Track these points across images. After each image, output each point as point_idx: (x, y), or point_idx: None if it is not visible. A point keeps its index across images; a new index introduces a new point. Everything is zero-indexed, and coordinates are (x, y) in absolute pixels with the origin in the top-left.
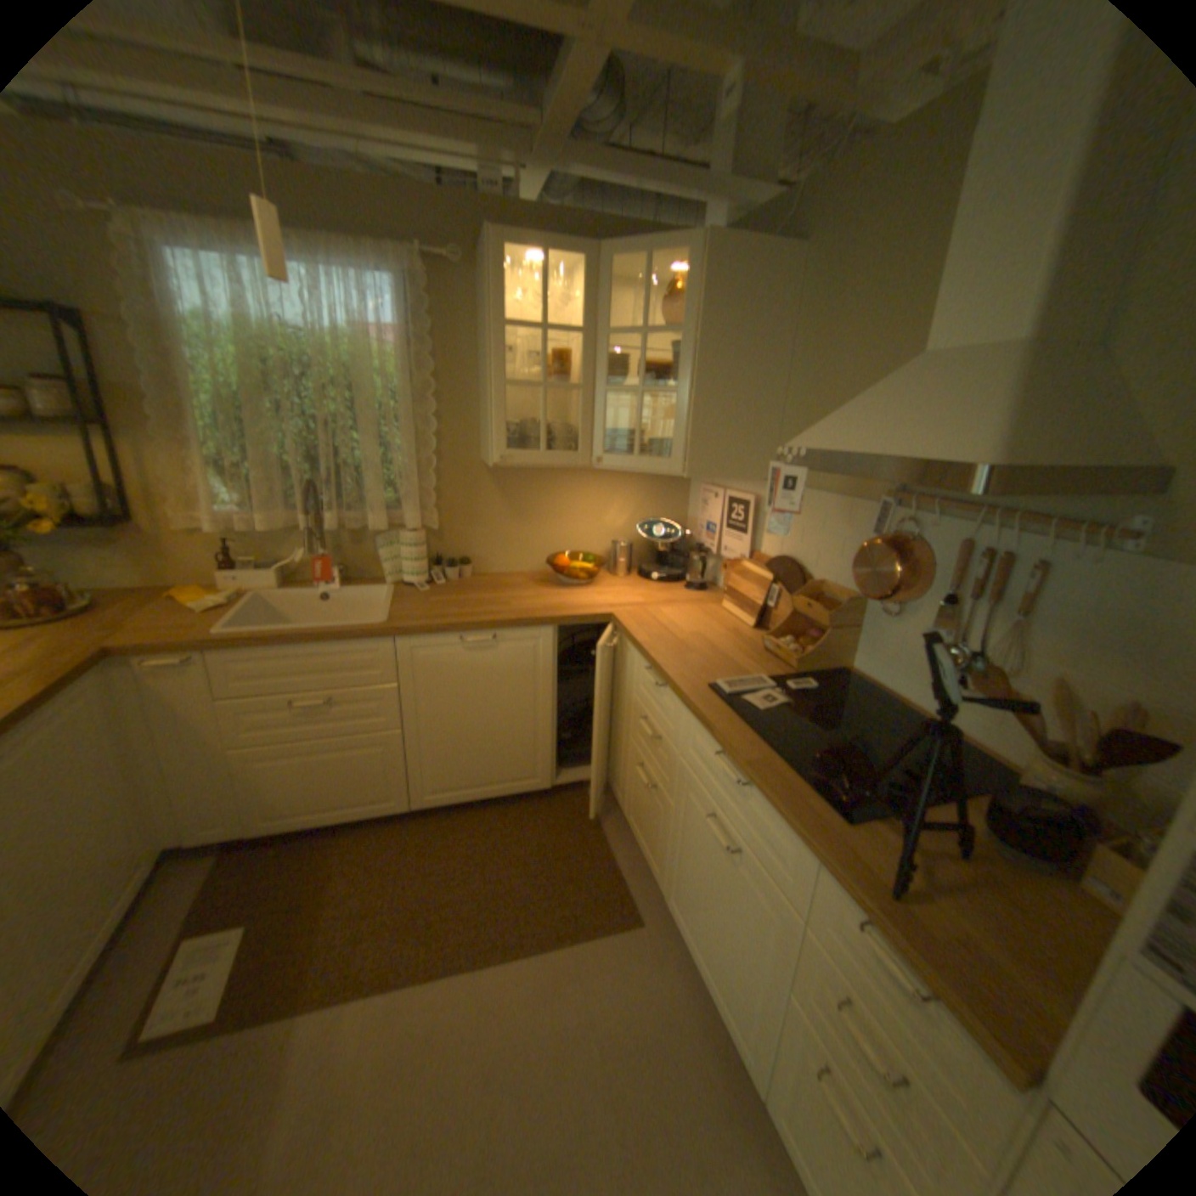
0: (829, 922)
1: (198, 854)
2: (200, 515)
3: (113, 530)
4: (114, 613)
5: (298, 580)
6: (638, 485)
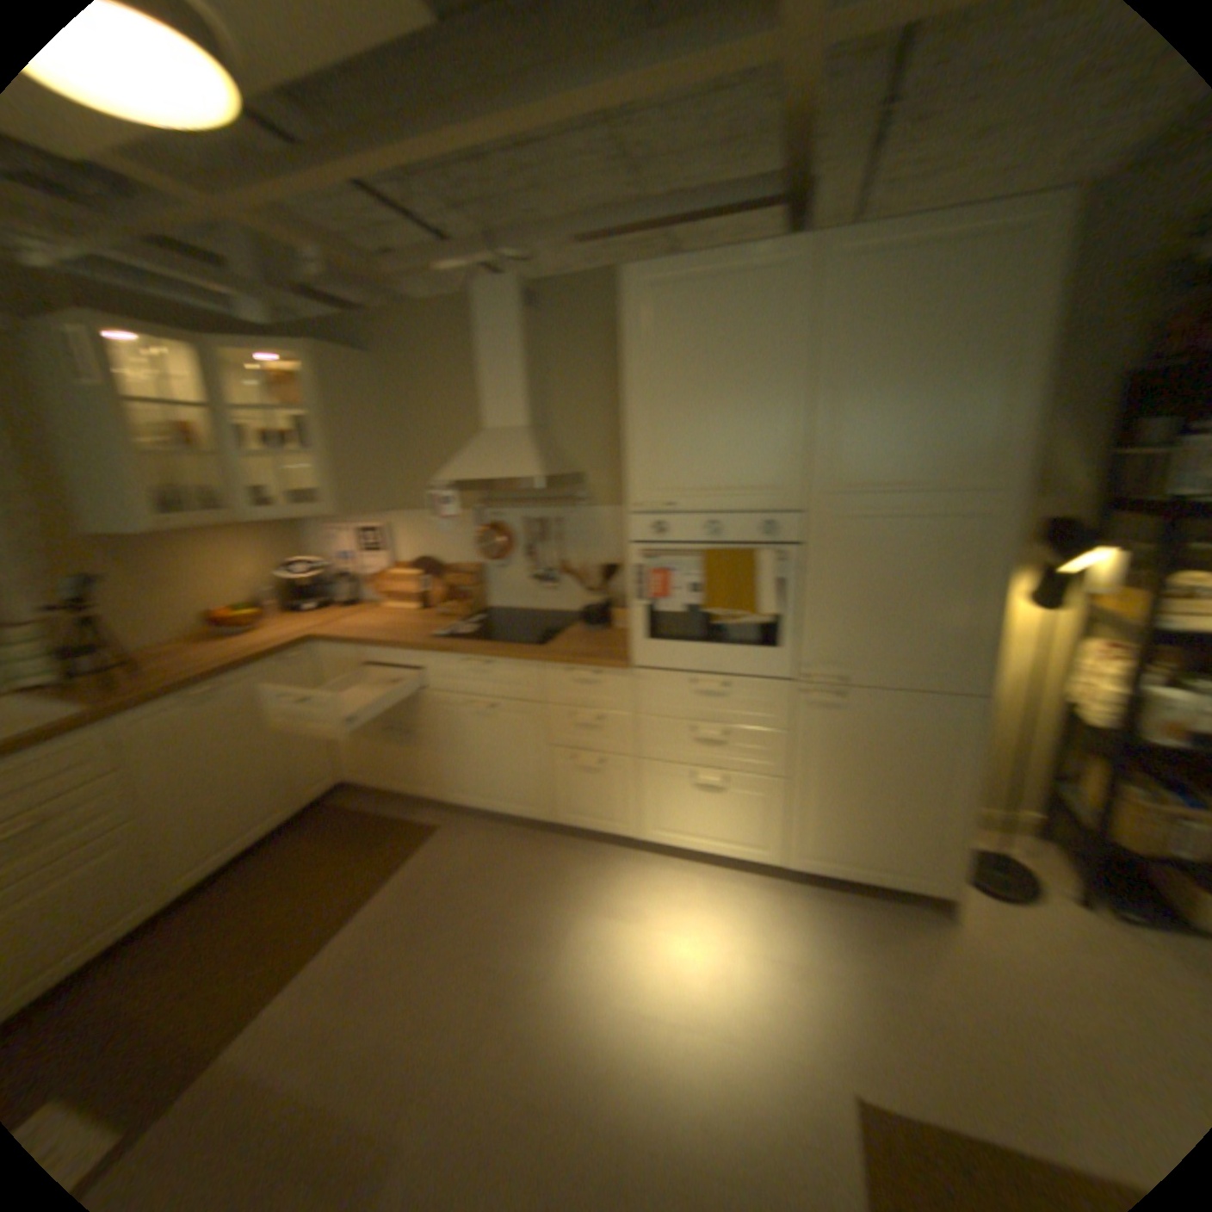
0: (548, 688)
1: None
2: None
3: None
4: None
5: None
6: (248, 537)
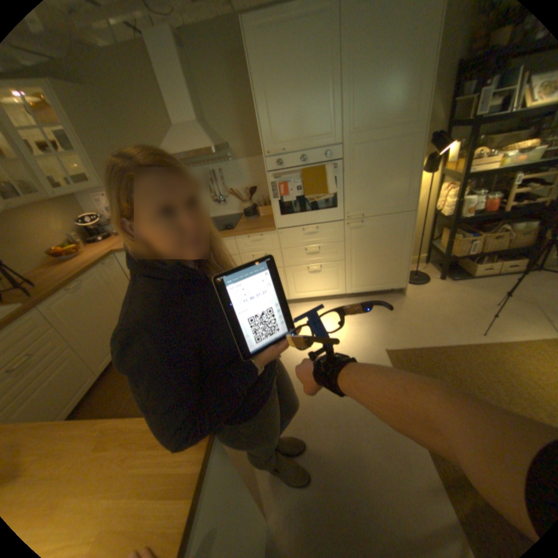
0: (242, 247)
1: None
2: None
3: None
4: None
5: None
6: (54, 206)
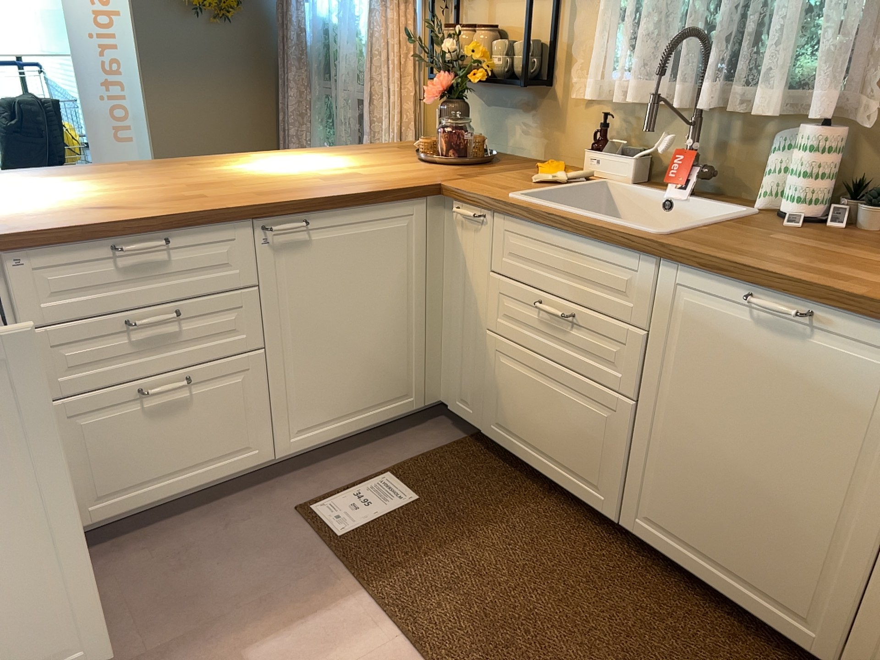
0: None
1: (462, 426)
2: (596, 83)
3: (537, 96)
4: (489, 169)
5: (663, 182)
6: None
